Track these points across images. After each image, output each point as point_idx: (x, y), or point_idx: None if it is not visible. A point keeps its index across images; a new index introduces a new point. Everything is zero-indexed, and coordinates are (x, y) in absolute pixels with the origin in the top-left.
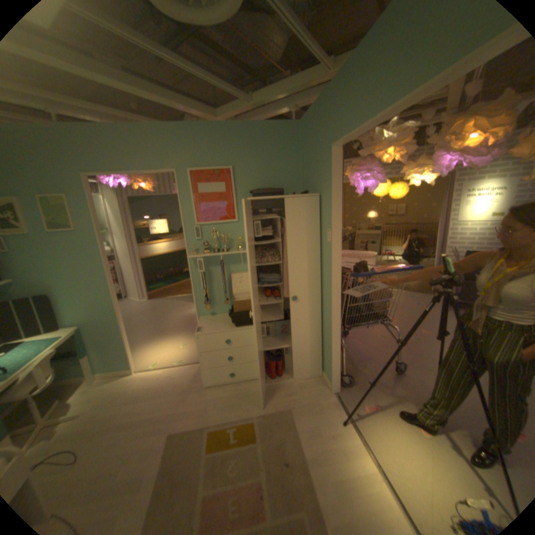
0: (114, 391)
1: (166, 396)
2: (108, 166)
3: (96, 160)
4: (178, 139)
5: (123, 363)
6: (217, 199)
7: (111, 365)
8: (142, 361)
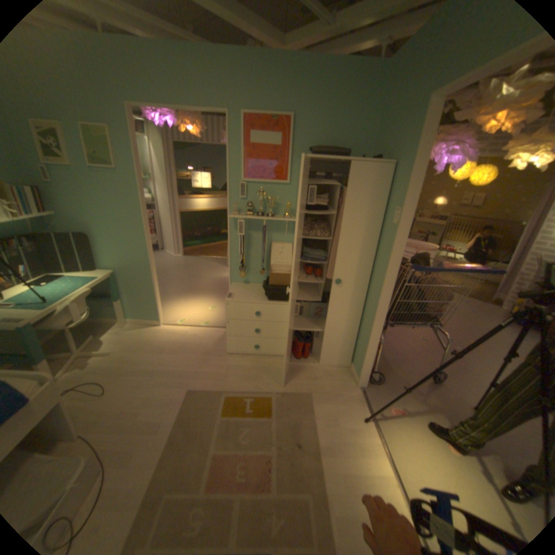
0: (143, 338)
1: (190, 353)
2: (154, 96)
3: (142, 87)
4: (235, 70)
5: (153, 313)
6: (270, 153)
7: (142, 313)
8: (171, 314)
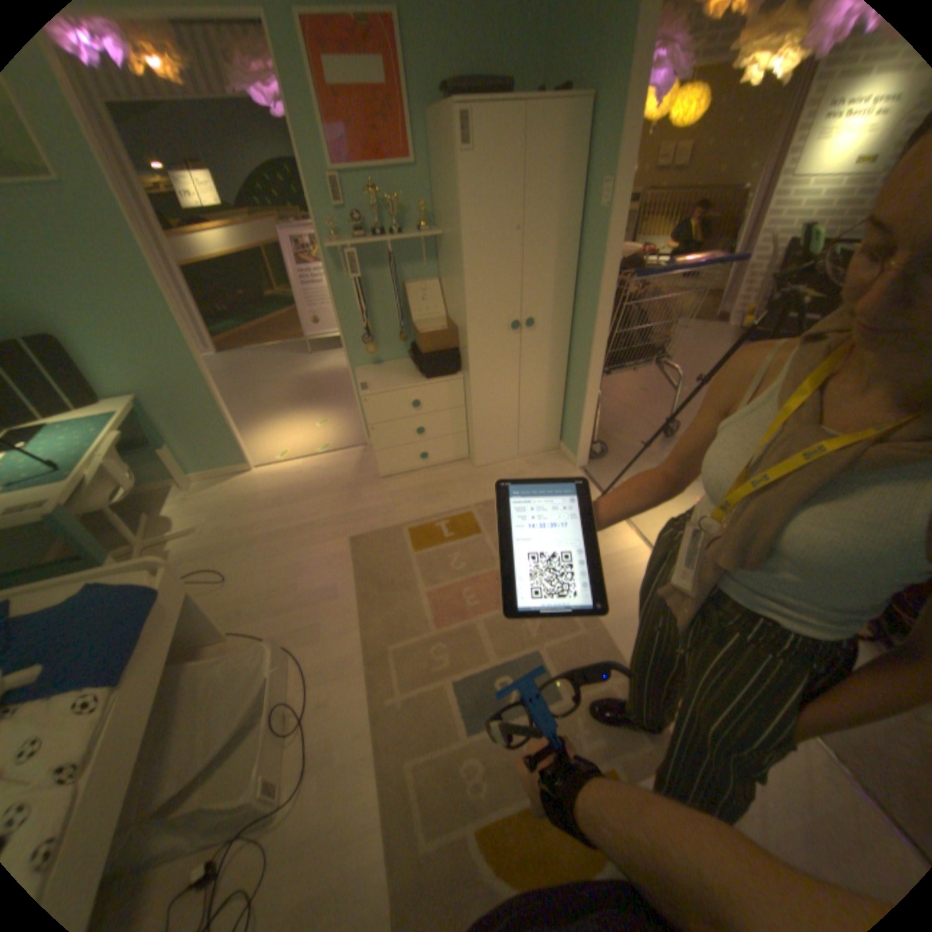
0: (232, 494)
1: (323, 493)
2: None
3: None
4: None
5: (231, 453)
6: (367, 105)
7: (211, 457)
8: (258, 450)
